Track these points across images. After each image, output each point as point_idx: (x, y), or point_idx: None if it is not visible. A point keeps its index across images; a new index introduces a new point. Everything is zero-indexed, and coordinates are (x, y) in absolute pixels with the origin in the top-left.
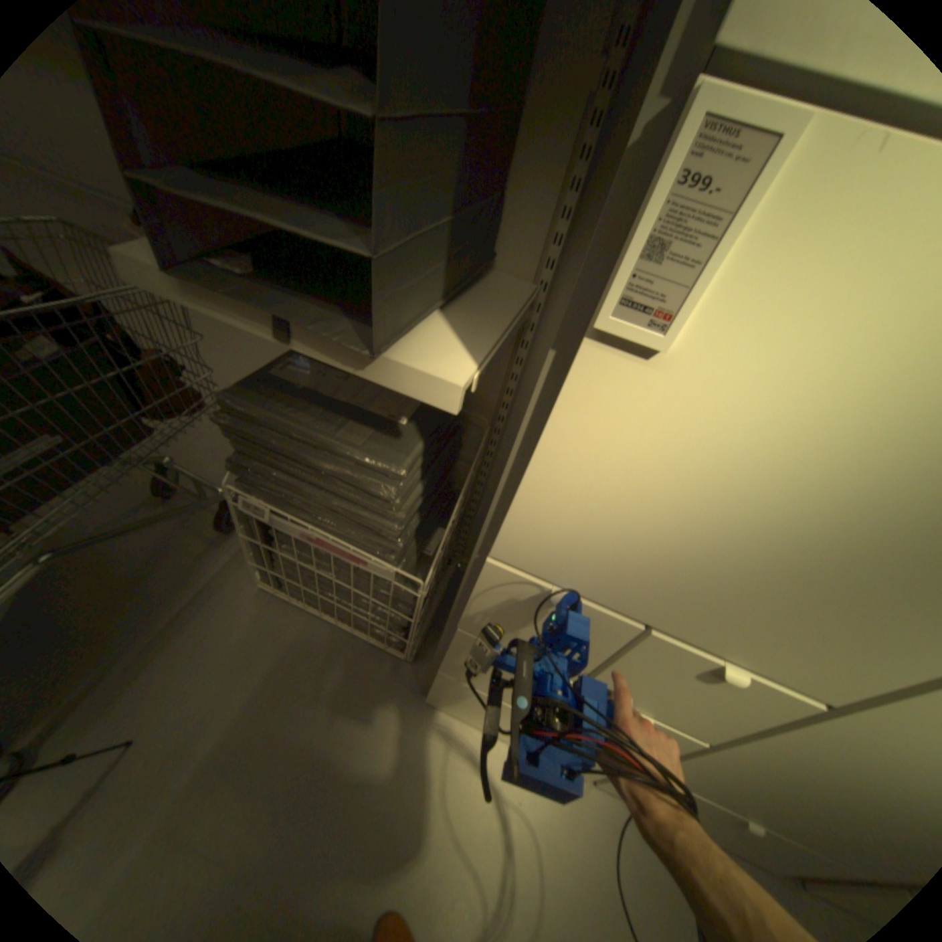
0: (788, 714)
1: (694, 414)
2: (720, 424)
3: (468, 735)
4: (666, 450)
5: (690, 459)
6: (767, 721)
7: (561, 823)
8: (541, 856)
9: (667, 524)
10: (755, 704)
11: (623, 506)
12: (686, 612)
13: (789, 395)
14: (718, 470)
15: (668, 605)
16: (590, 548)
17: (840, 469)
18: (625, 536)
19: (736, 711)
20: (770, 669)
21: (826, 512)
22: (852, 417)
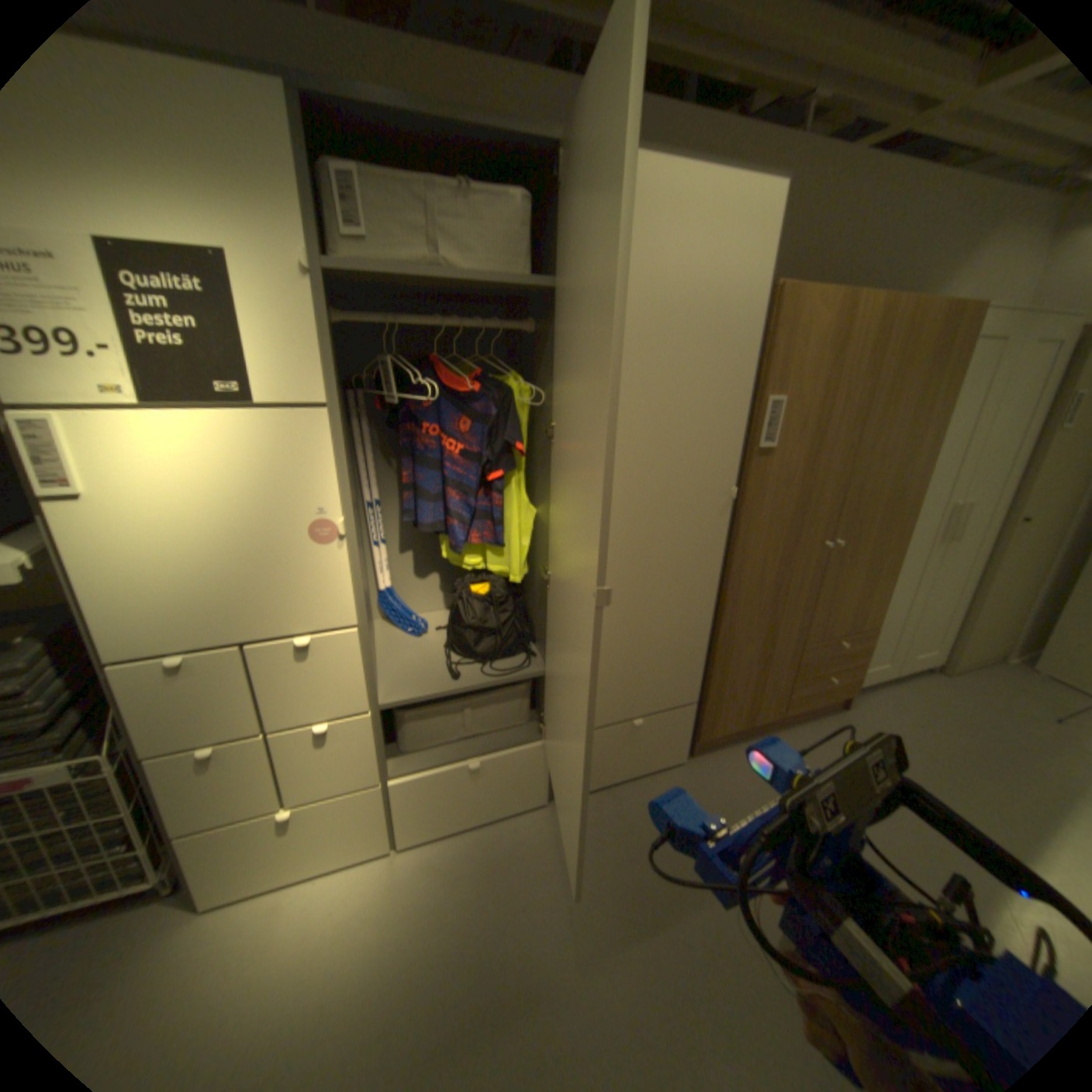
0: (358, 649)
1: (125, 513)
2: (140, 513)
3: (259, 904)
4: (132, 535)
5: (147, 534)
6: (361, 664)
7: (372, 897)
8: (359, 931)
9: (174, 572)
10: (337, 654)
11: (144, 575)
12: (242, 619)
13: (150, 490)
14: (163, 532)
15: (230, 621)
16: (156, 612)
17: (202, 508)
18: (164, 592)
19: (340, 669)
20: (313, 625)
21: (220, 528)
22: (180, 488)
